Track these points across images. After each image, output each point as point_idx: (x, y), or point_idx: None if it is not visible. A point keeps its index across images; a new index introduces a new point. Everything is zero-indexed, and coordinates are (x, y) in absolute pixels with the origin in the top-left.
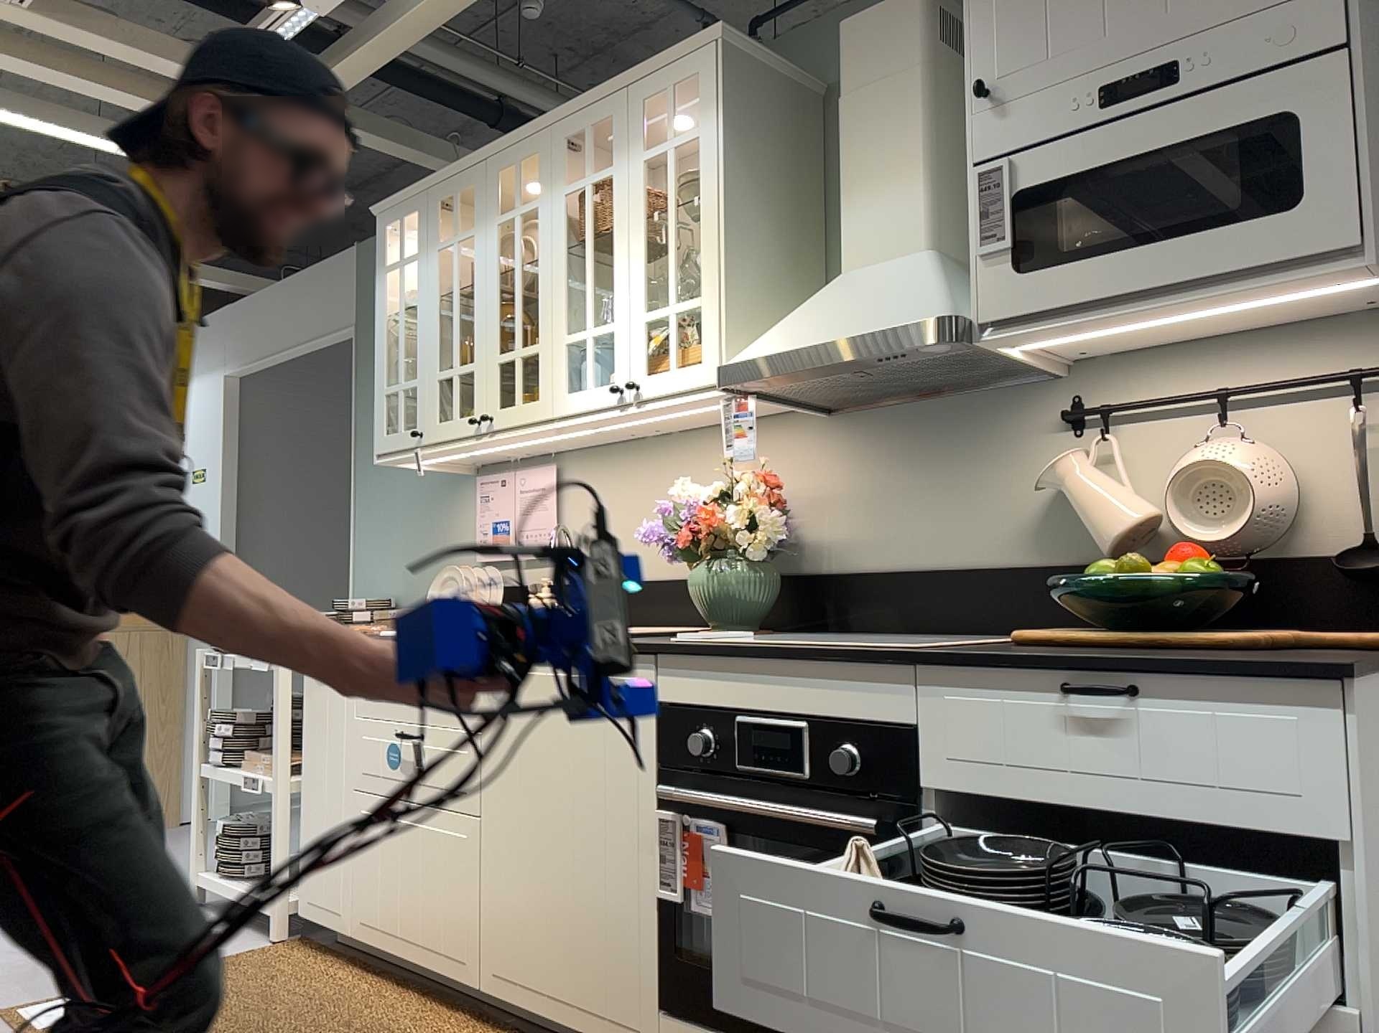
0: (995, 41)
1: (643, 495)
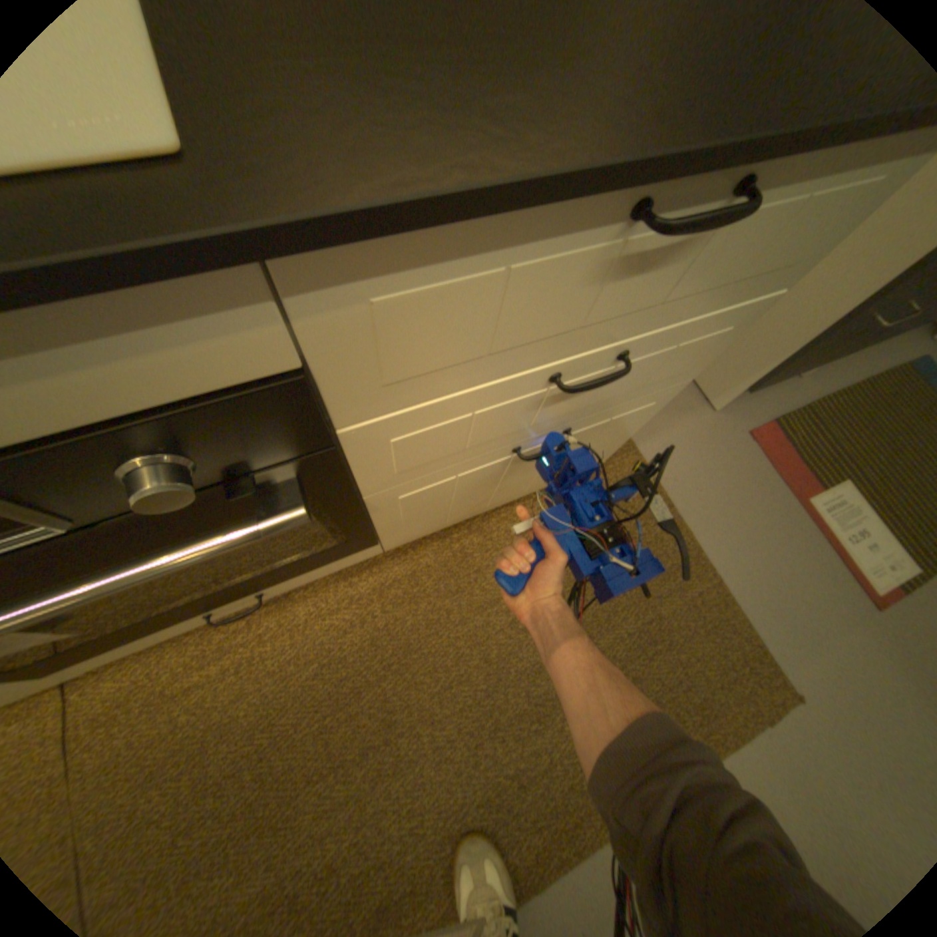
0: None
1: None
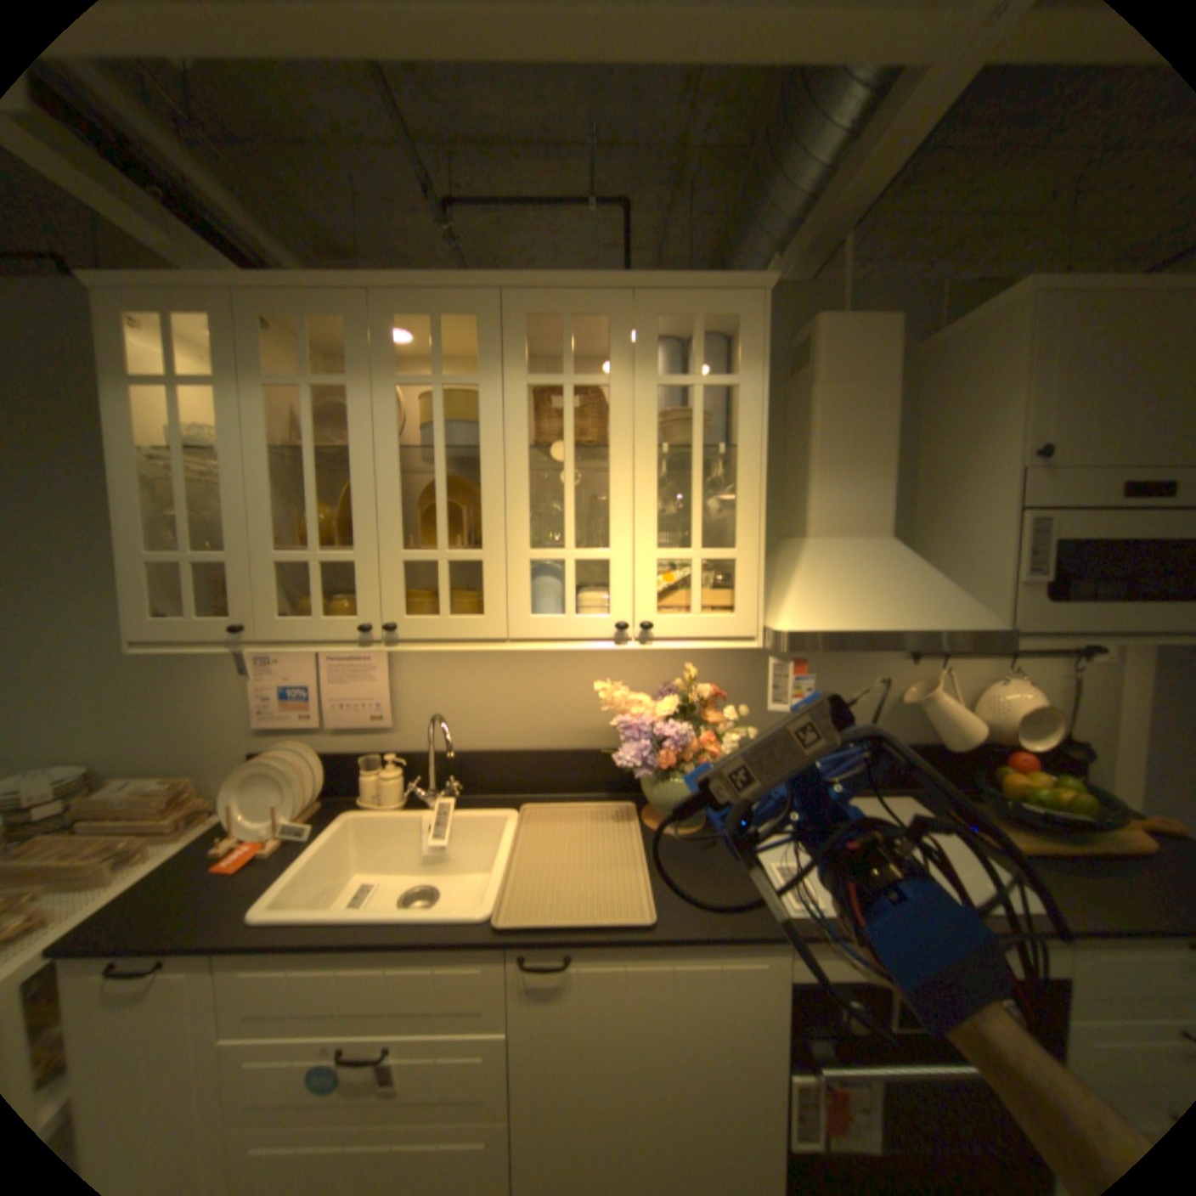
0: (1056, 412)
1: (511, 673)
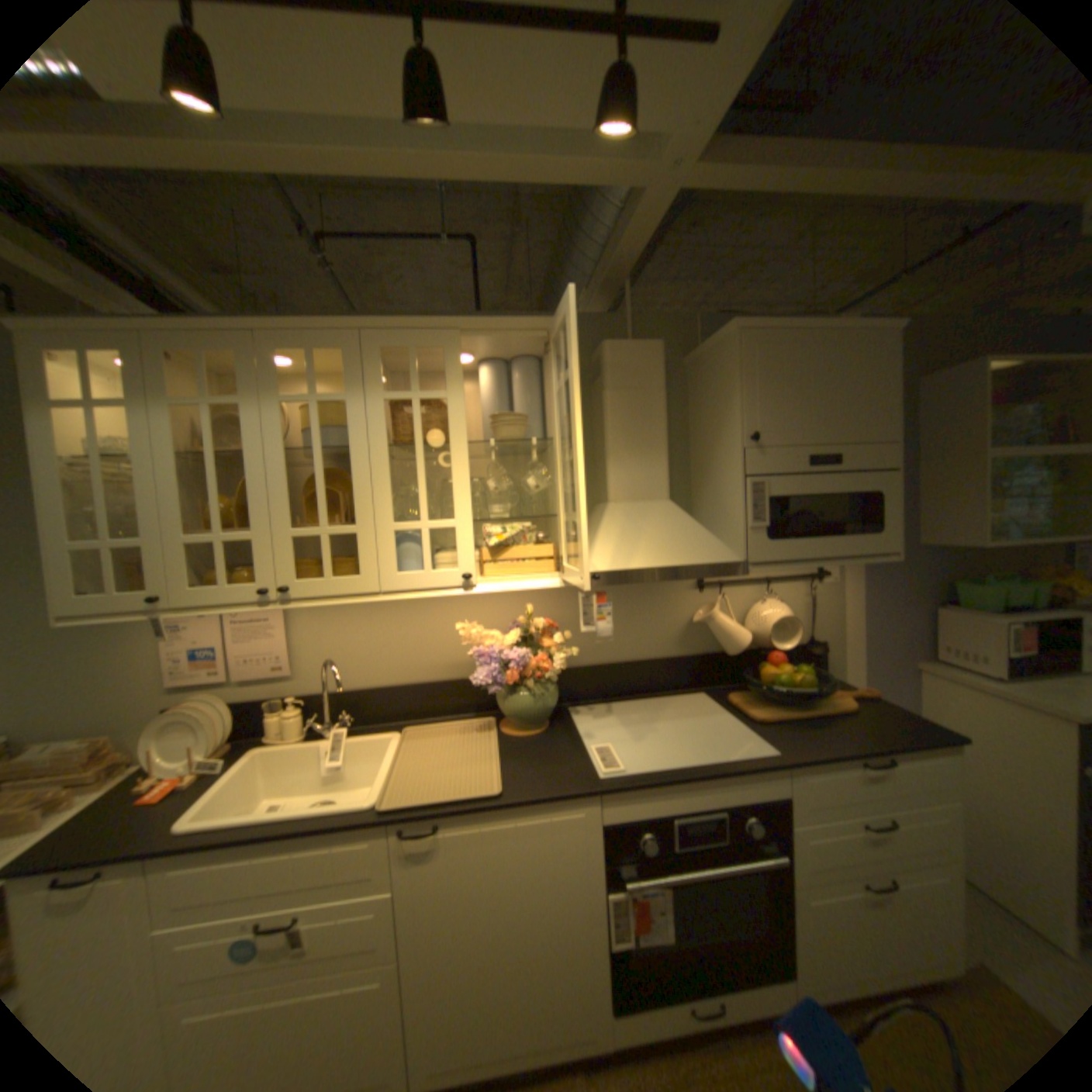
0: (760, 411)
1: (389, 623)
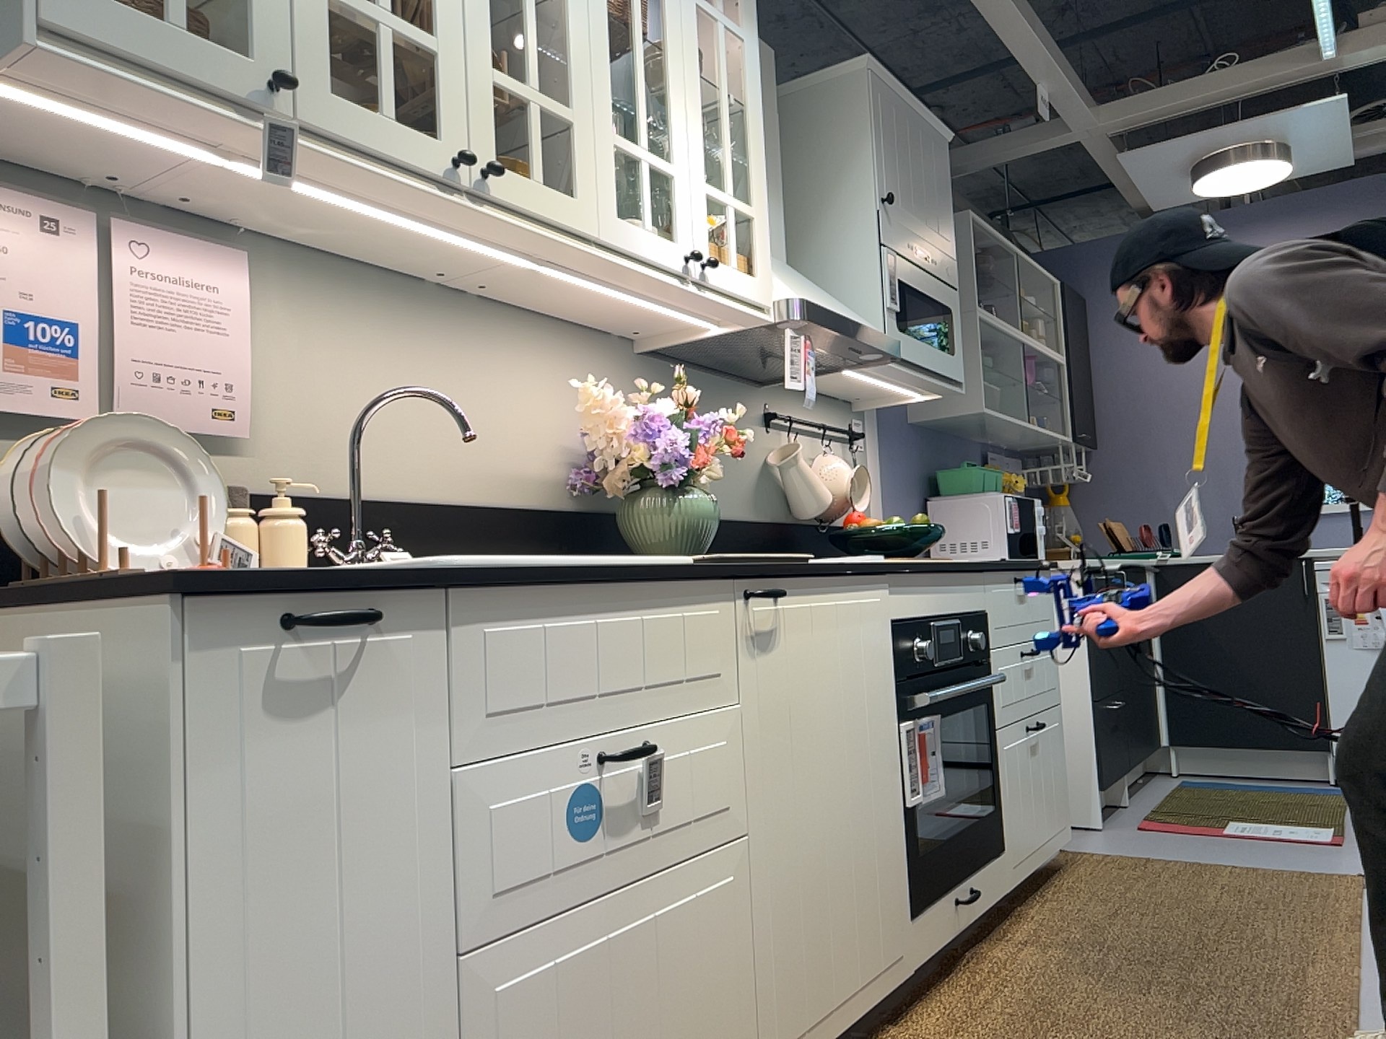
0: (887, 173)
1: (425, 370)
